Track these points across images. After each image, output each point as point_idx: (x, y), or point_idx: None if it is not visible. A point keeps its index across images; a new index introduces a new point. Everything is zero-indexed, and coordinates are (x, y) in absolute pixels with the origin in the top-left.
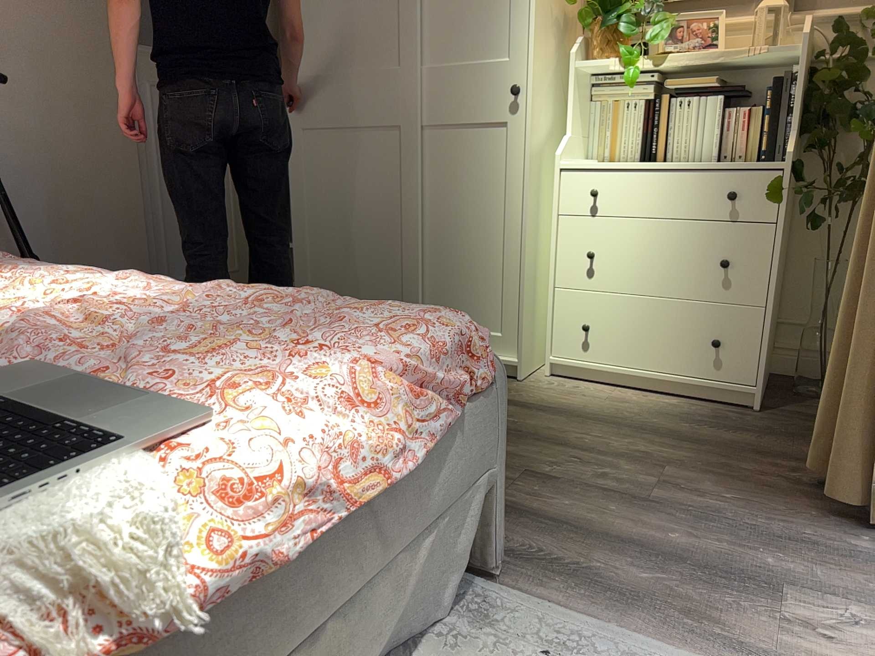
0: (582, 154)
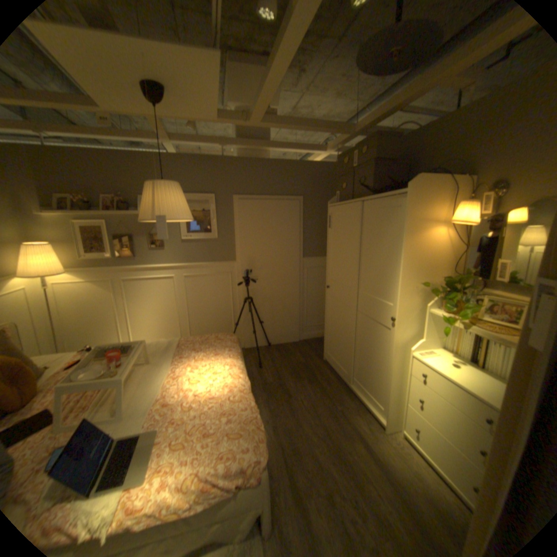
0: (439, 346)
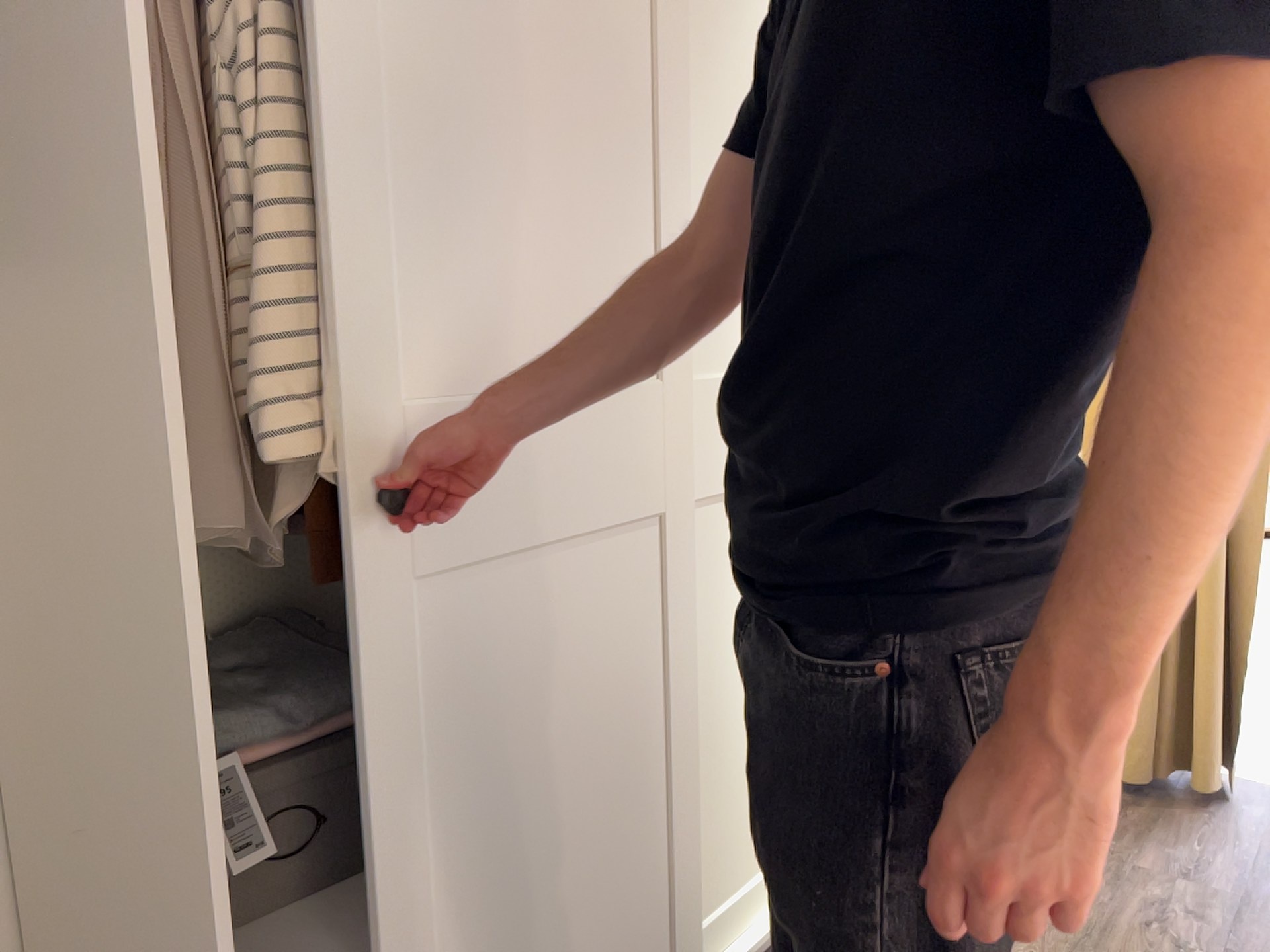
0: None
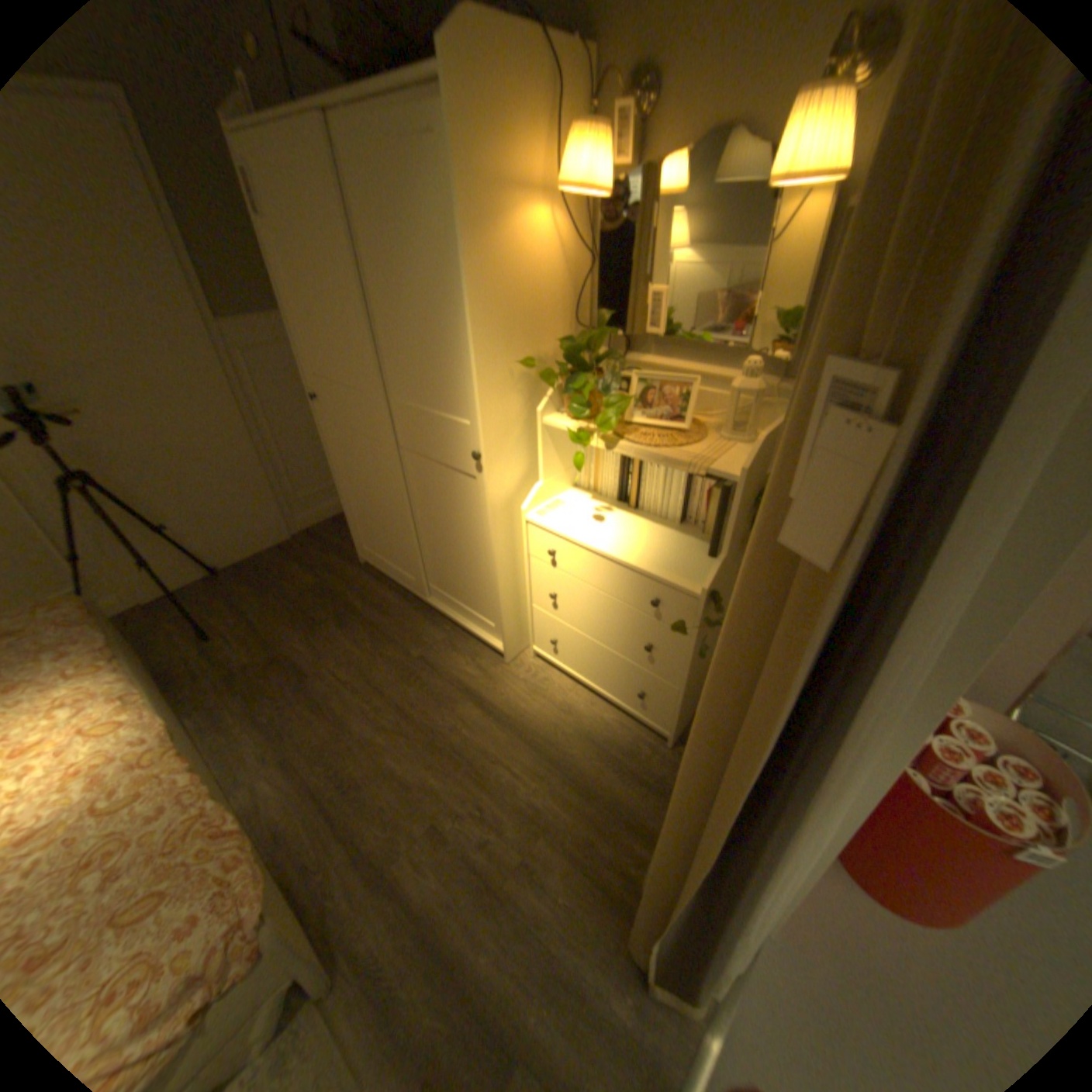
0: (566, 484)
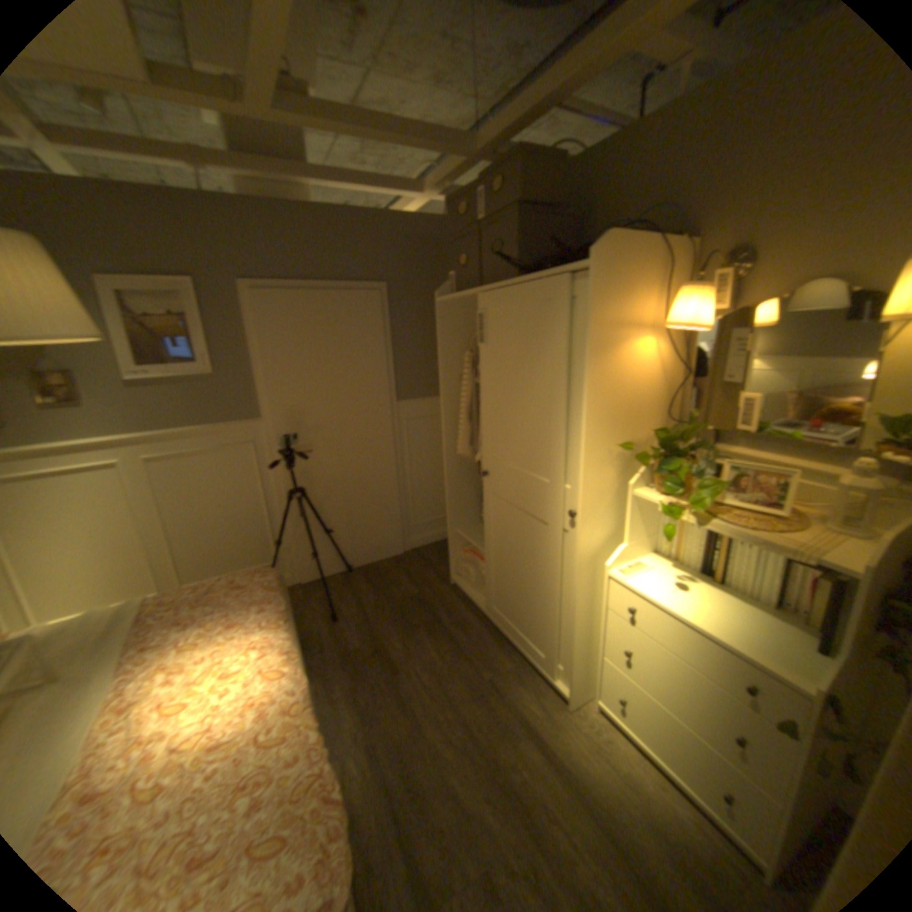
0: (646, 549)
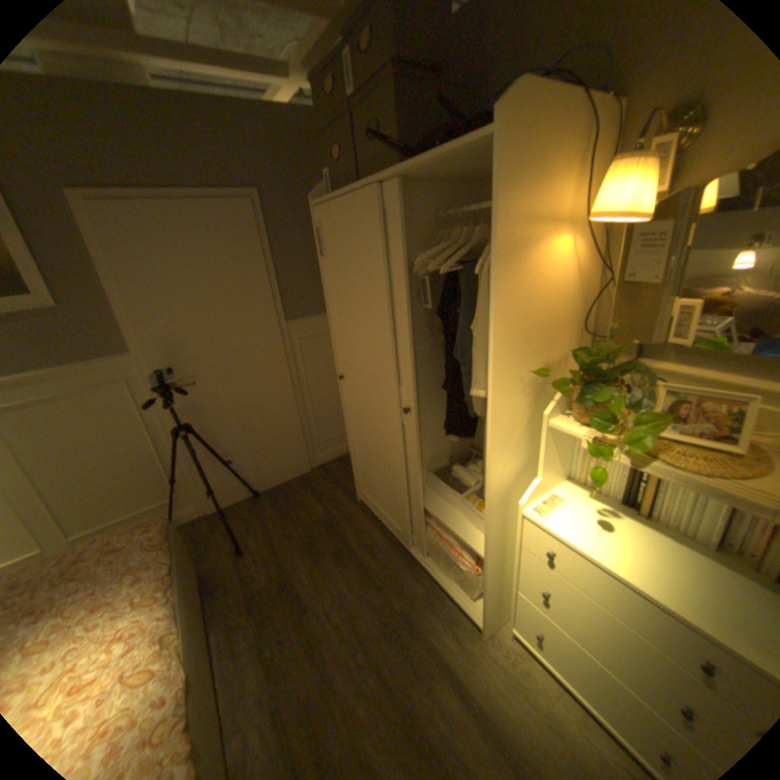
0: (561, 477)
